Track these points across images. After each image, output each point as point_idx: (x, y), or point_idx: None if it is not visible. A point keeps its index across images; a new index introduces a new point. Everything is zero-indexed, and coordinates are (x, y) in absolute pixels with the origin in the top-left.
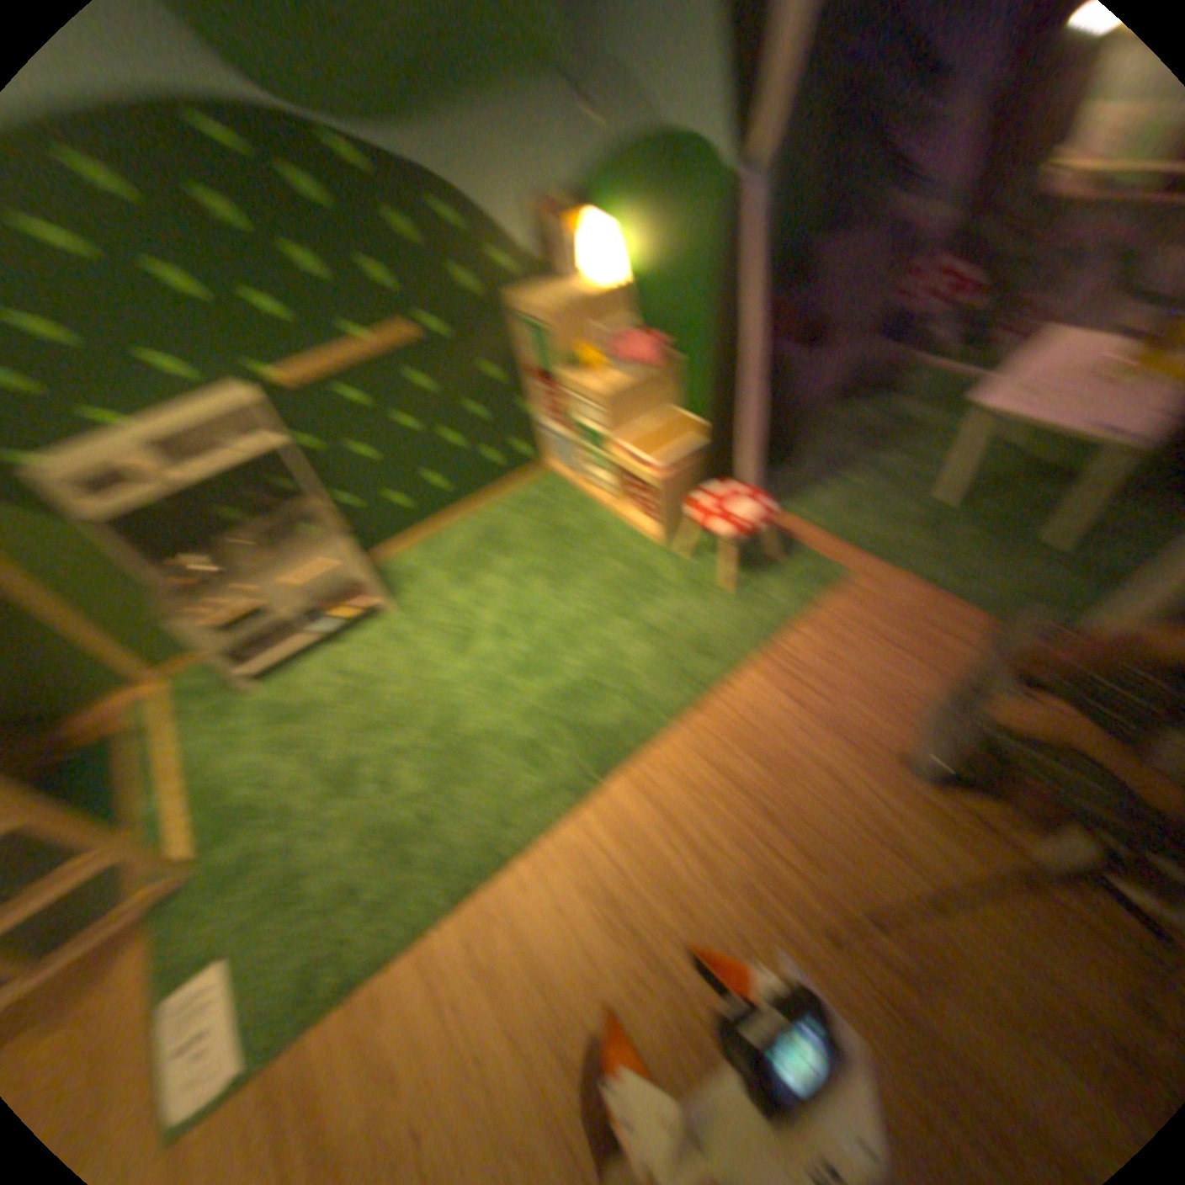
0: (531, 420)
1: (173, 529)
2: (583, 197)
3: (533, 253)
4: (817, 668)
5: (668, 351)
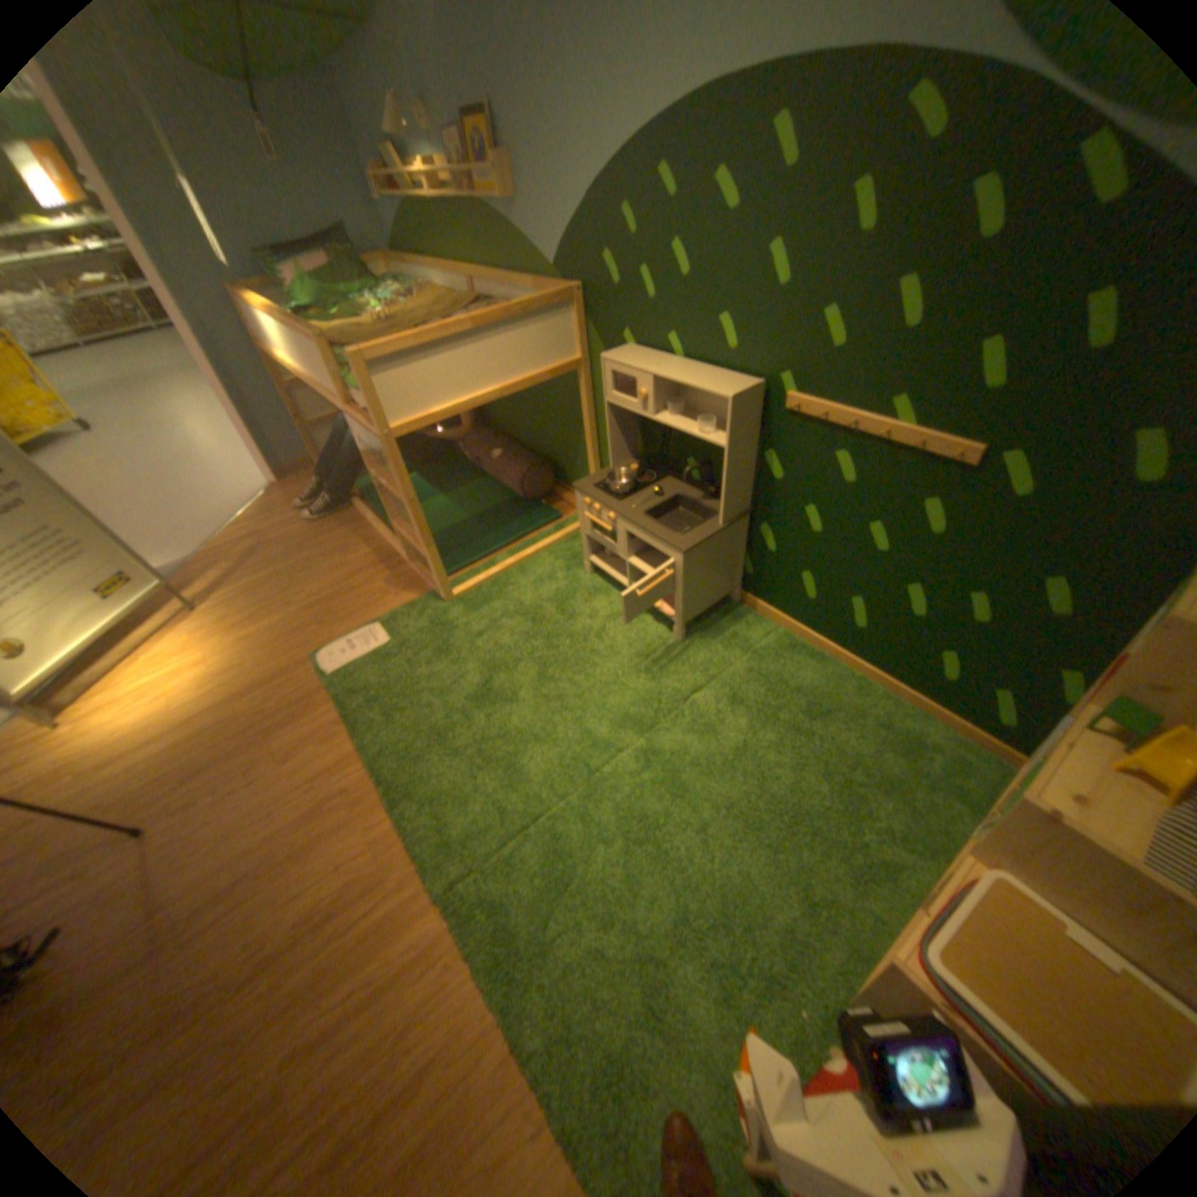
0: (1066, 714)
1: (663, 452)
2: None
3: None
4: None
5: None
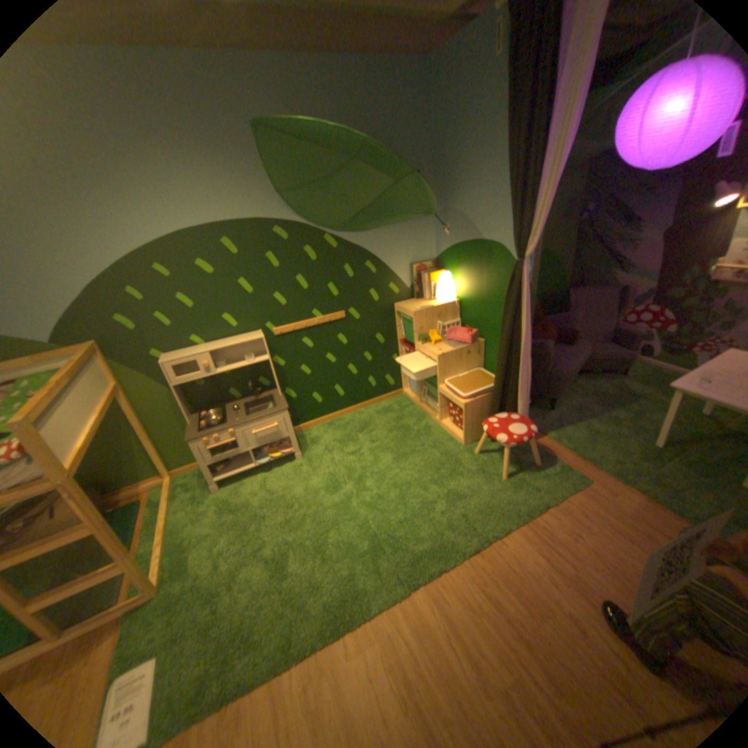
0: (399, 366)
1: (210, 397)
2: (441, 265)
3: (412, 287)
4: (567, 543)
5: (479, 339)
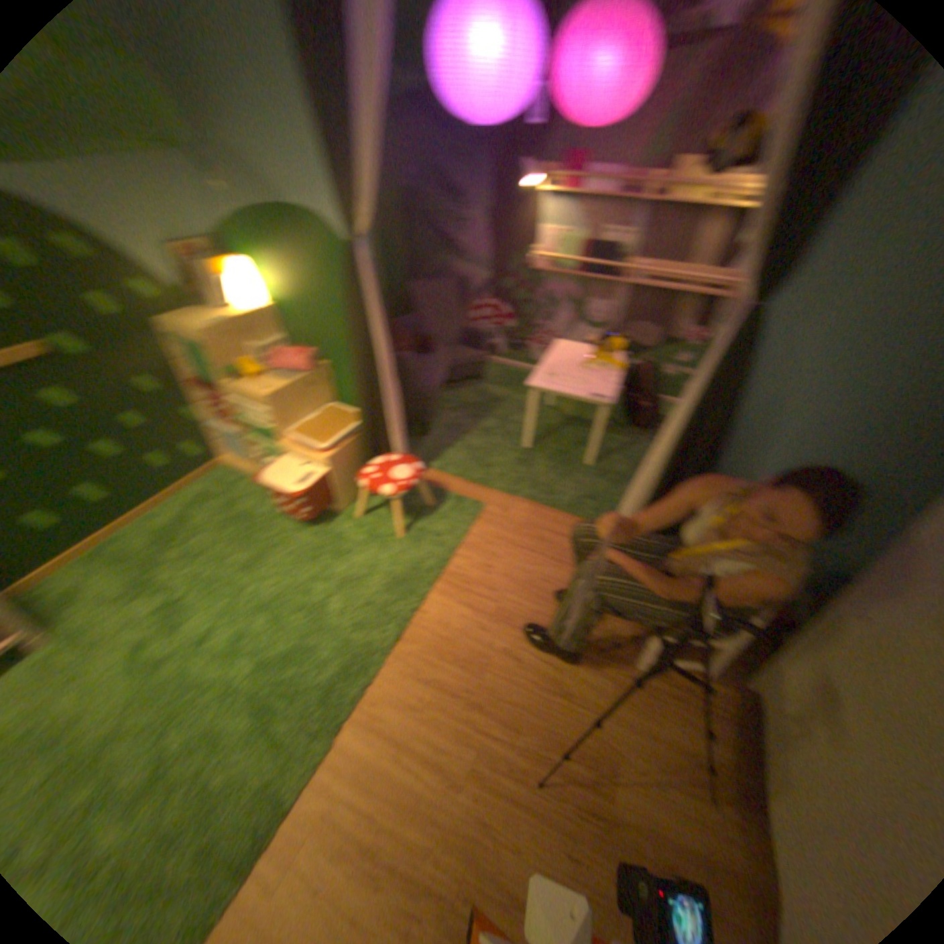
0: (197, 425)
1: None
2: (220, 246)
3: (177, 286)
4: (479, 579)
5: (317, 362)
